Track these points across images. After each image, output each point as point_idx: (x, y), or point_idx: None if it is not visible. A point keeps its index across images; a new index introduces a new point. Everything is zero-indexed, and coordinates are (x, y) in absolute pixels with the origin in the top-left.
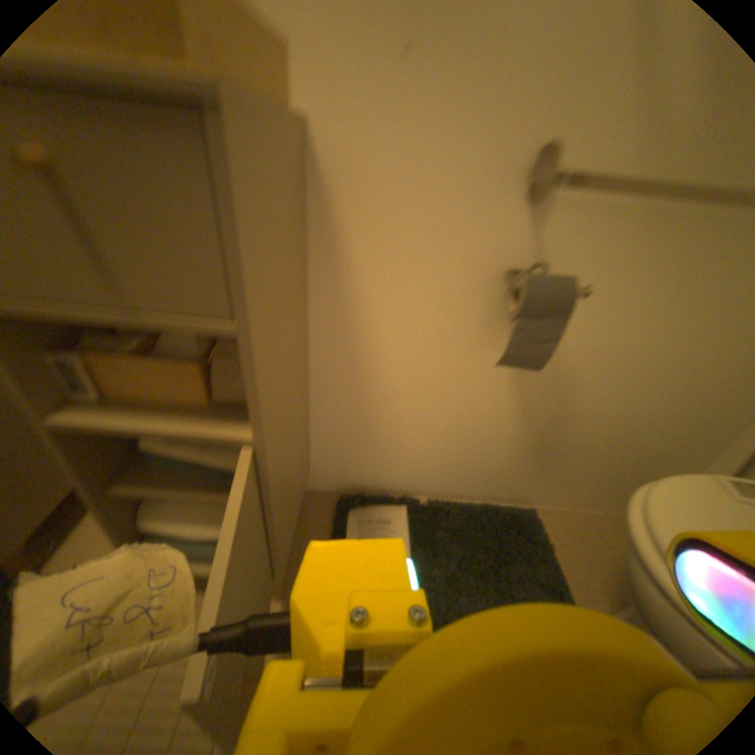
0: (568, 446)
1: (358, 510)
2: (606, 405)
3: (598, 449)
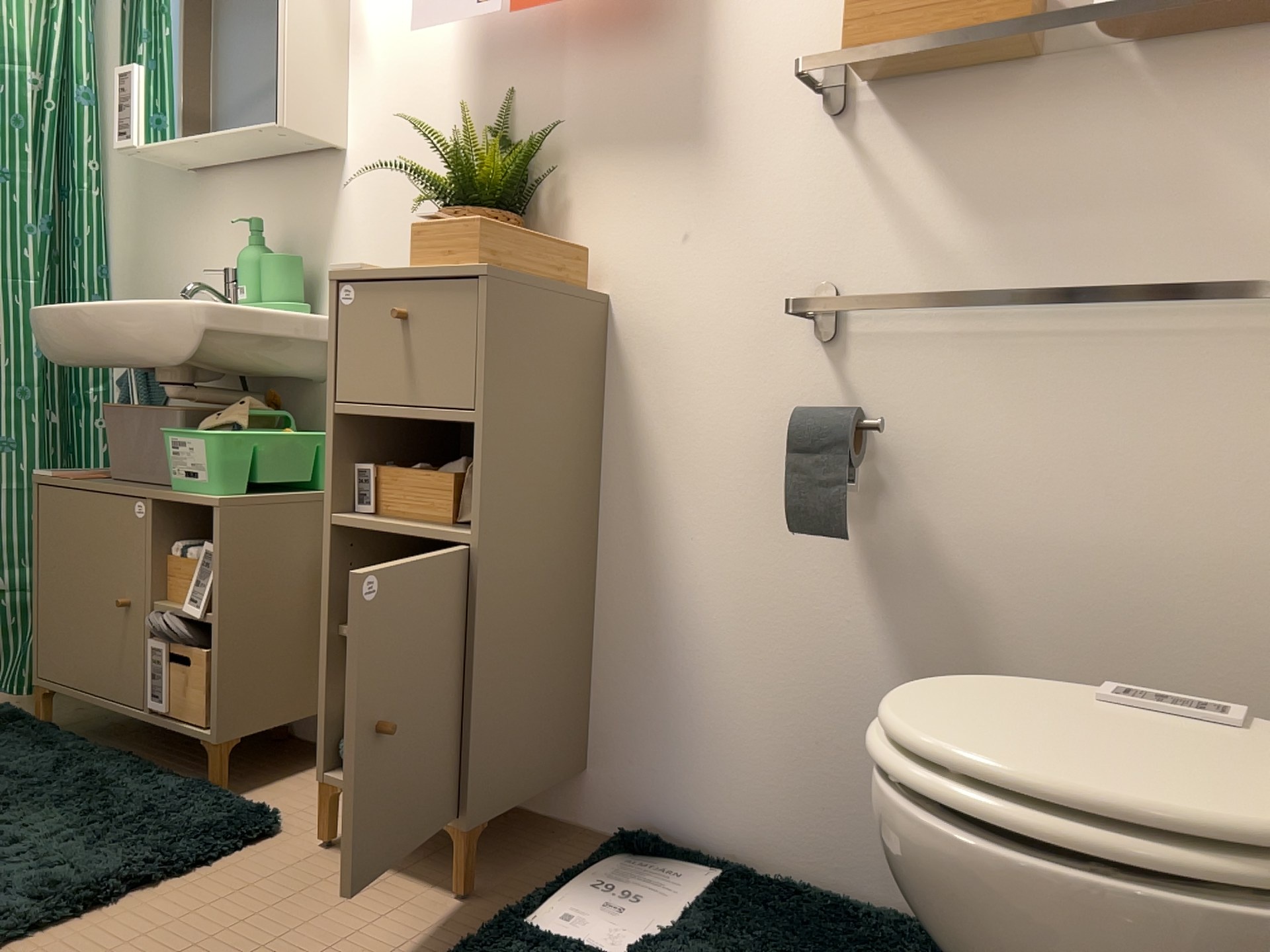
0: None
1: (638, 849)
2: (1039, 642)
3: None
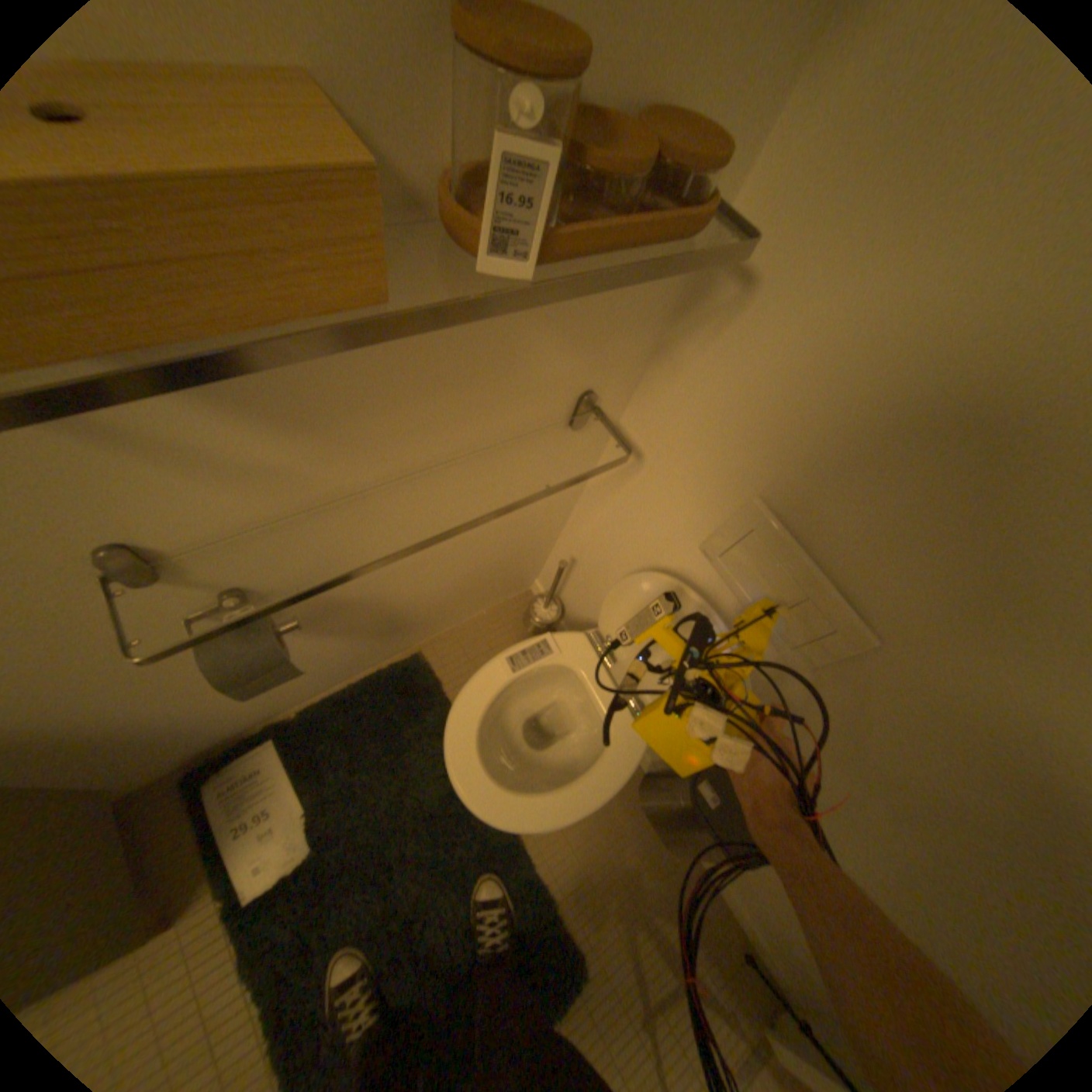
0: (407, 617)
1: (208, 780)
2: (417, 589)
3: (438, 603)
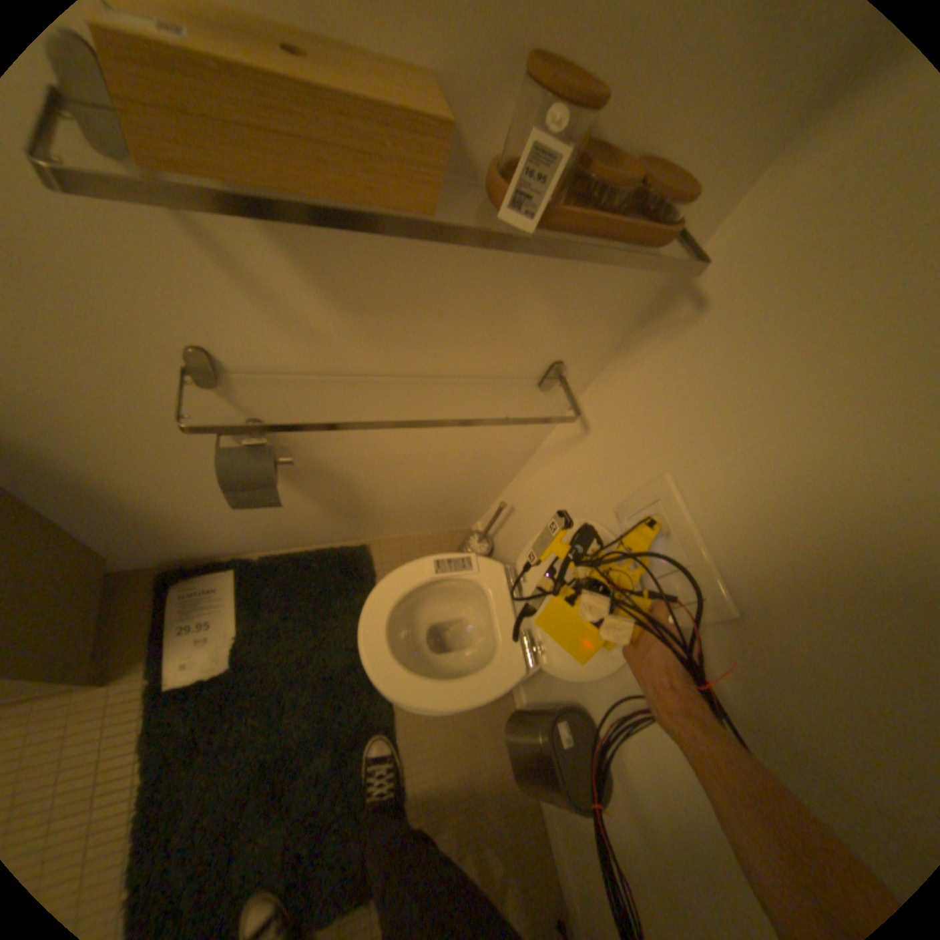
0: (369, 508)
1: (177, 583)
2: (385, 485)
3: (396, 505)
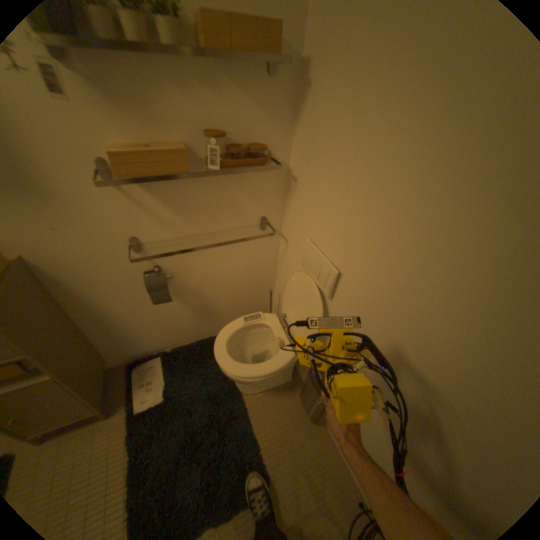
0: (214, 310)
1: (136, 368)
2: (217, 293)
3: (226, 306)
